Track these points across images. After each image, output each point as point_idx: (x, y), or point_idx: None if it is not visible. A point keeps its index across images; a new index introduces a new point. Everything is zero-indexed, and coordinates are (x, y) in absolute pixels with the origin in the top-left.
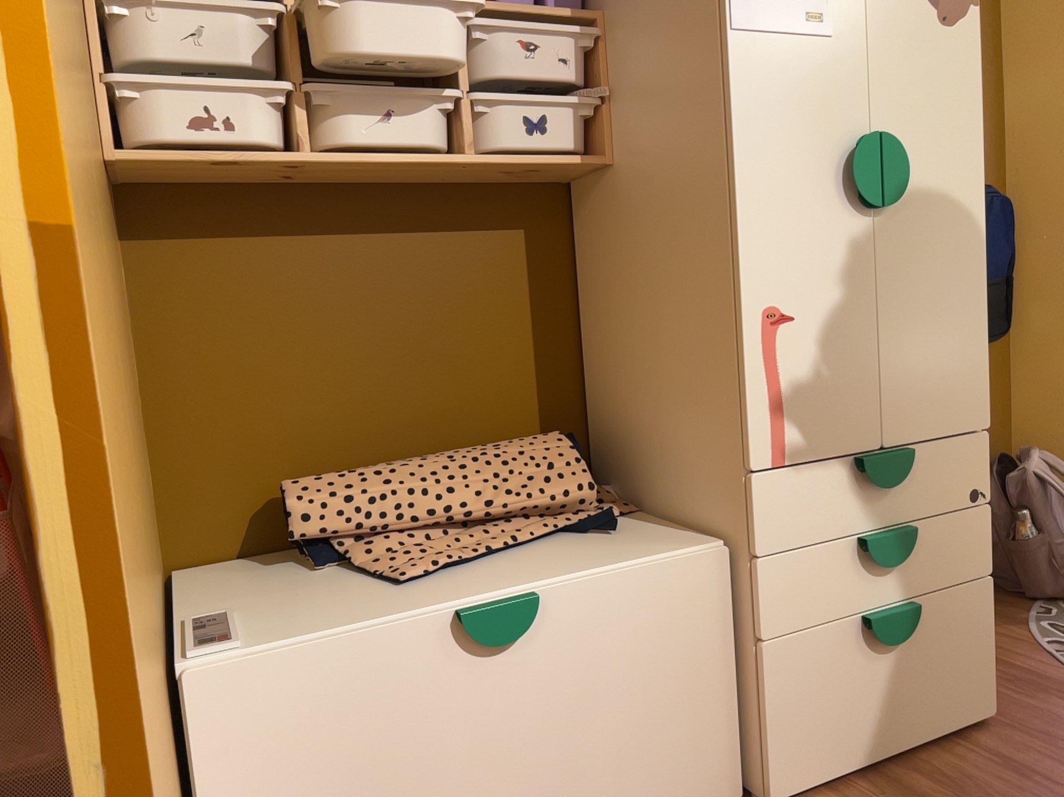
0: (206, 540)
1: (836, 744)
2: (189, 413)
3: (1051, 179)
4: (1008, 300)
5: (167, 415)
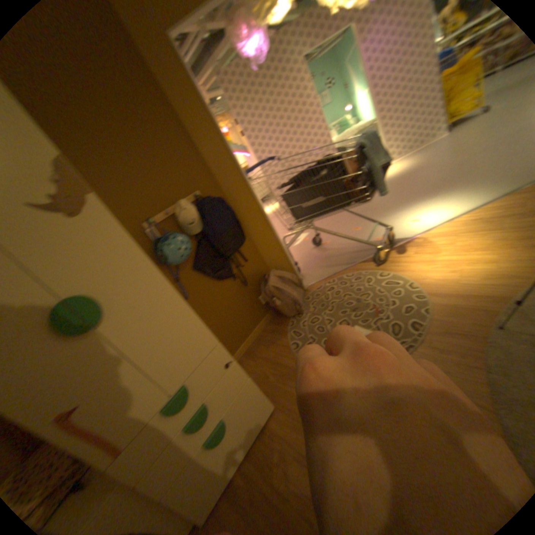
0: None
1: (218, 482)
2: None
3: (235, 179)
4: (242, 229)
5: None
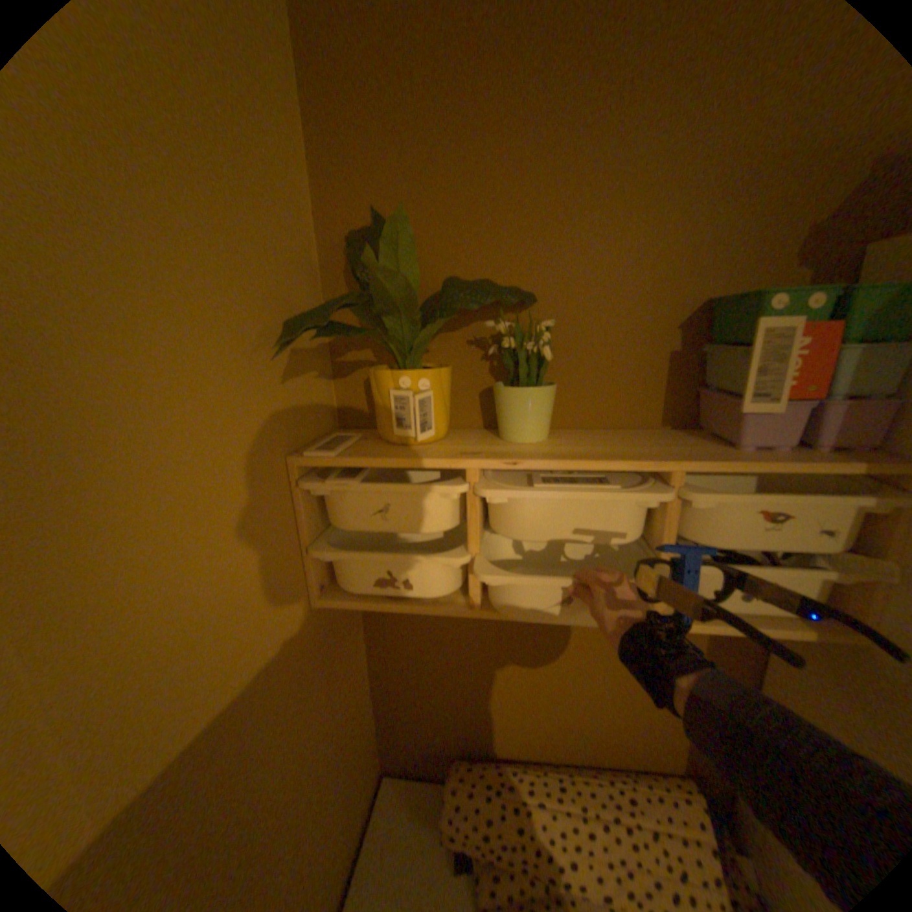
0: (404, 761)
1: None
2: (398, 693)
3: None
4: None
5: (384, 691)
